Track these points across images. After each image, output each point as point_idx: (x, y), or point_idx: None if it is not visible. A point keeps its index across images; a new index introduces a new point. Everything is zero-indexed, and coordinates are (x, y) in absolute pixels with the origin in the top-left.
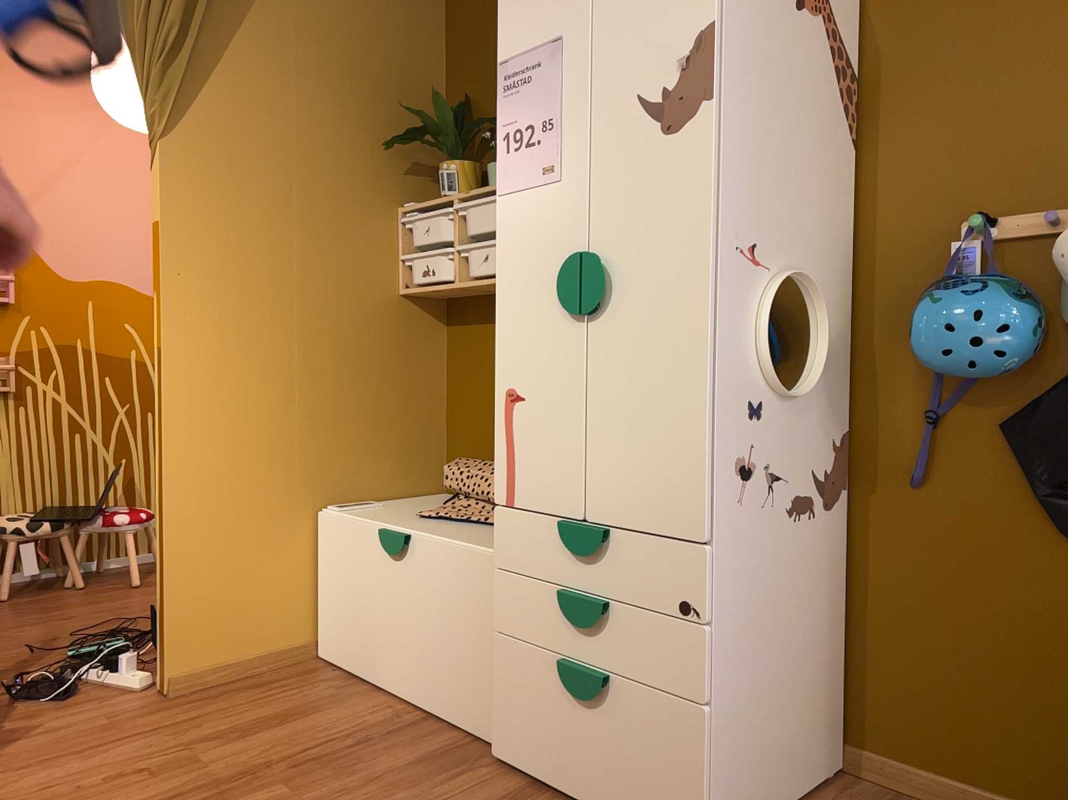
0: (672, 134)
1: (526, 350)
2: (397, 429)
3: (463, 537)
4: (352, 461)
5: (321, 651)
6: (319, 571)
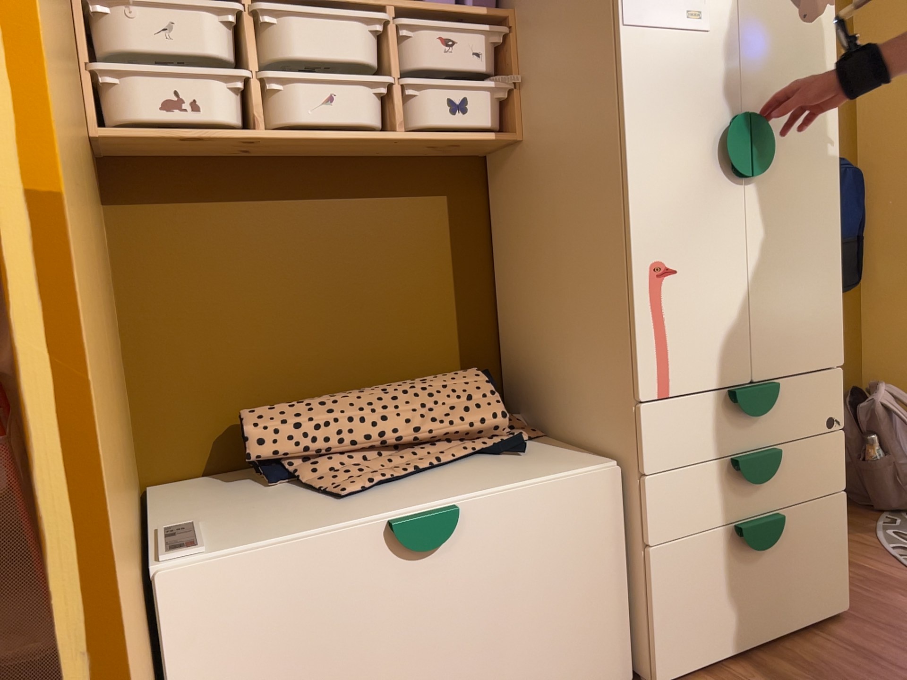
0: (807, 22)
1: (677, 216)
2: None
3: (510, 477)
4: None
5: None
6: None
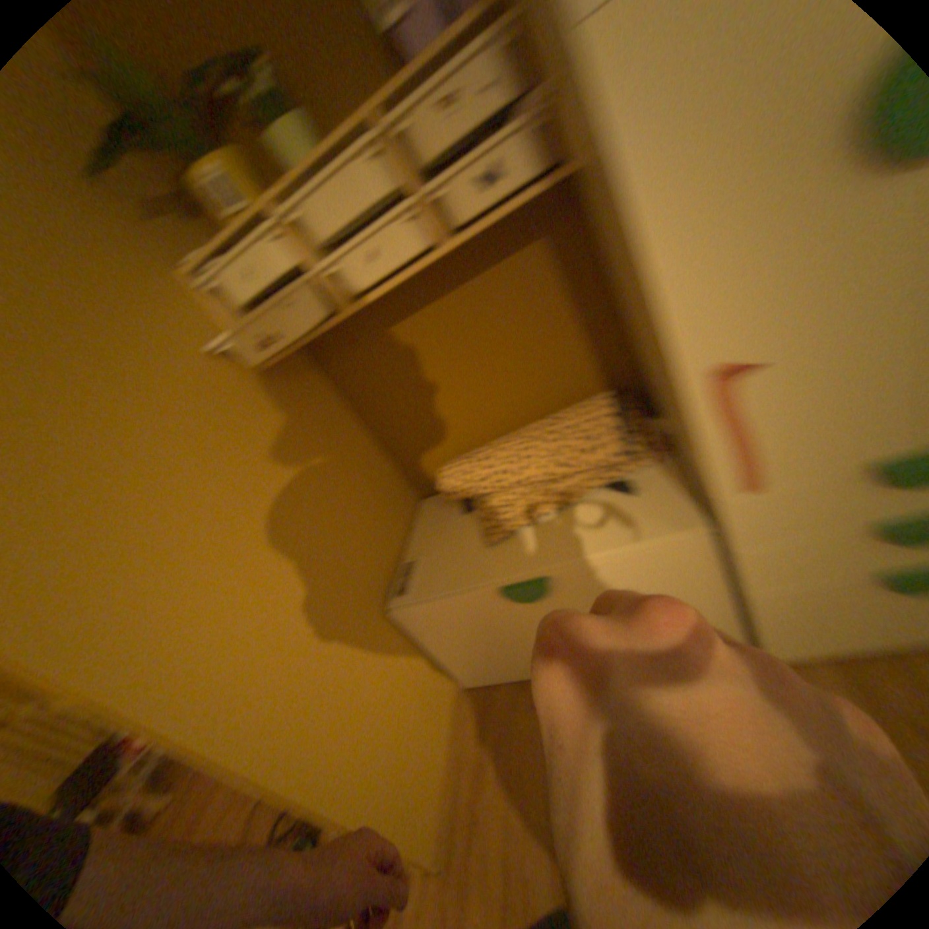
0: None
1: (755, 292)
2: (368, 489)
3: (603, 538)
4: (369, 546)
5: (470, 683)
6: (422, 643)
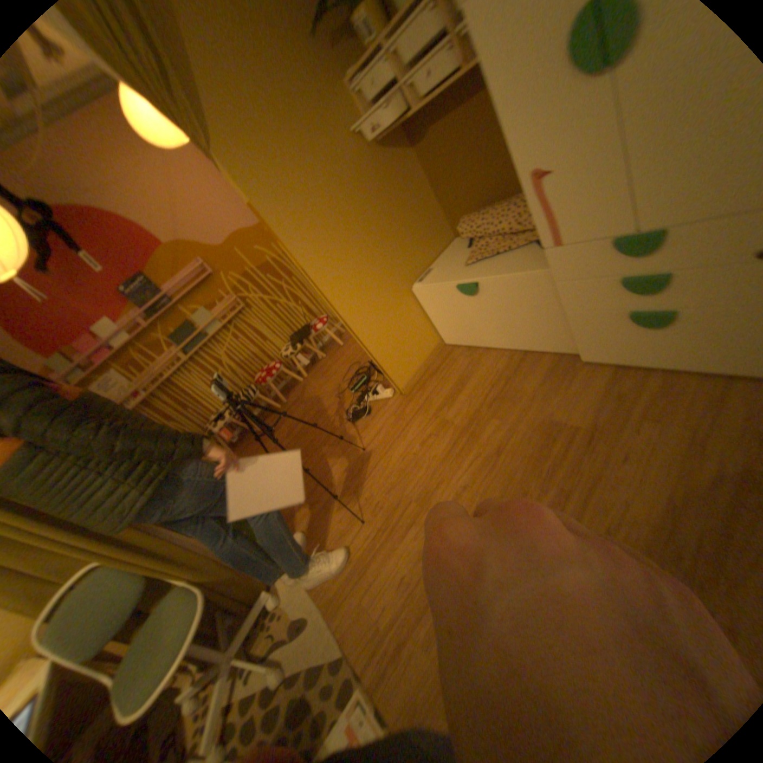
0: None
1: (542, 131)
2: (418, 221)
3: (511, 266)
4: (410, 253)
5: (447, 340)
6: (426, 311)
